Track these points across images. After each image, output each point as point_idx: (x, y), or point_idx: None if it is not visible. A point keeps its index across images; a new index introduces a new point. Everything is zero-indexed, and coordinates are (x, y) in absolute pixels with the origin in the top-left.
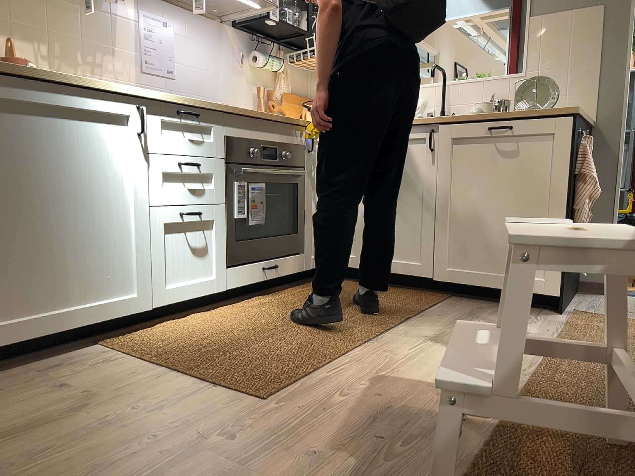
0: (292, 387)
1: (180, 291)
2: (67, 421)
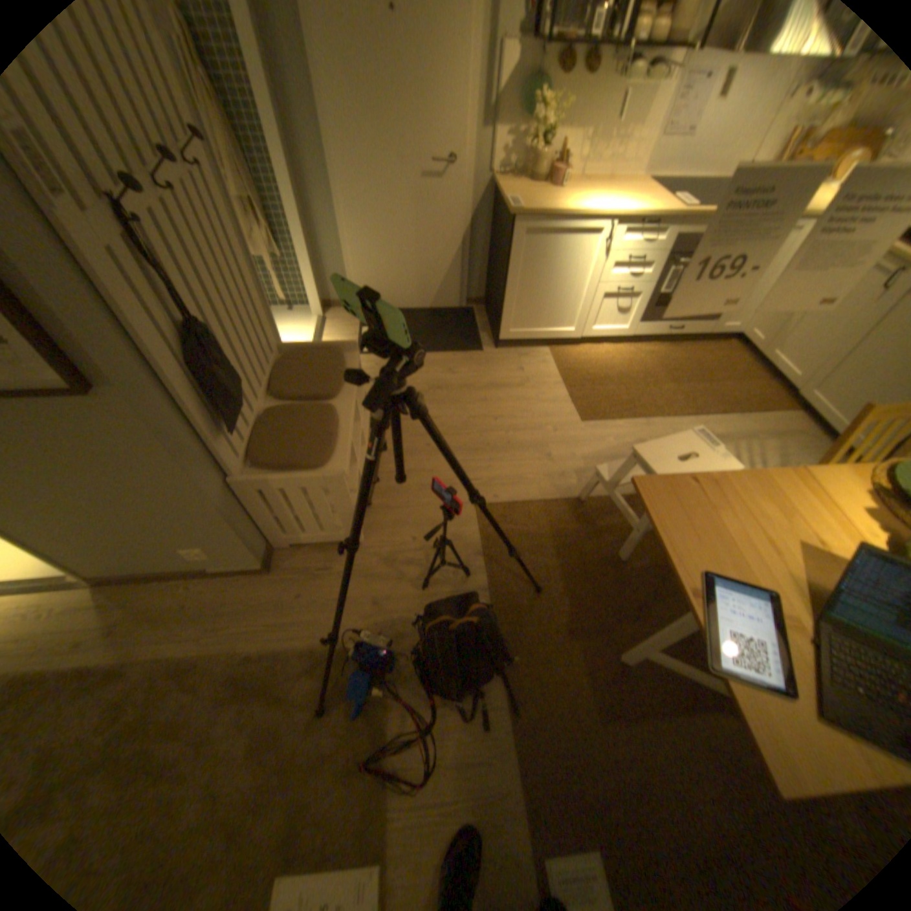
0: (600, 423)
1: (602, 332)
2: (515, 390)
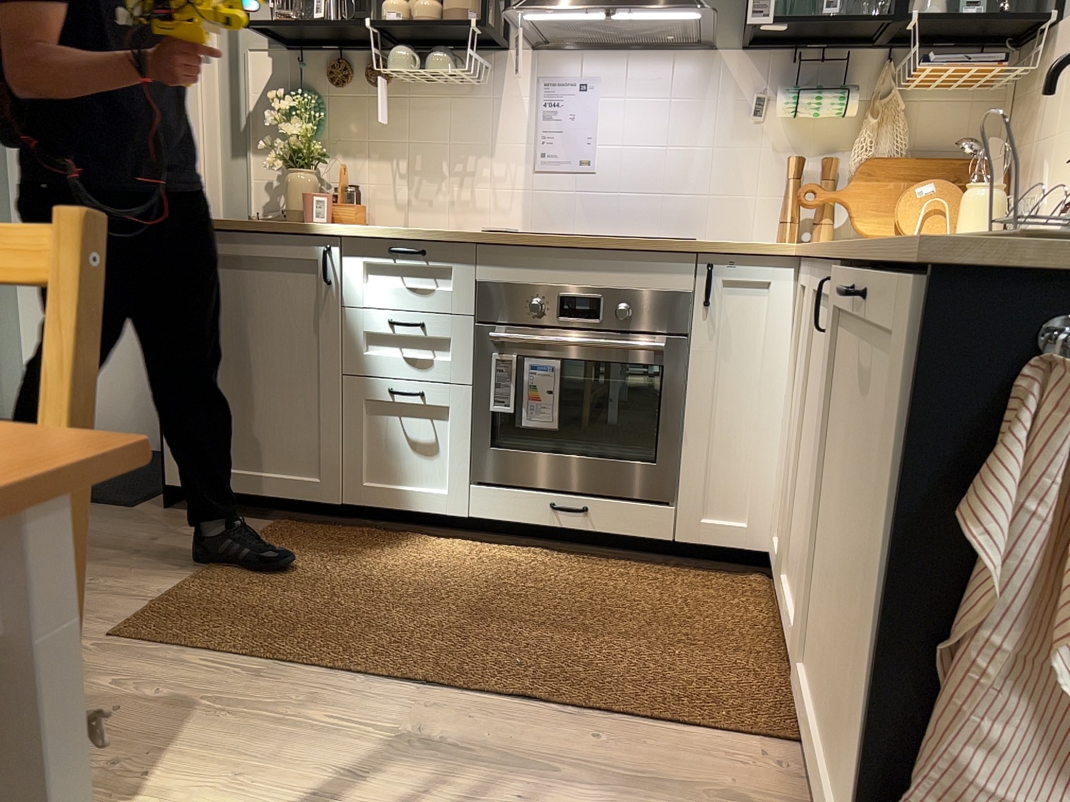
0: (134, 648)
1: (383, 495)
2: None
